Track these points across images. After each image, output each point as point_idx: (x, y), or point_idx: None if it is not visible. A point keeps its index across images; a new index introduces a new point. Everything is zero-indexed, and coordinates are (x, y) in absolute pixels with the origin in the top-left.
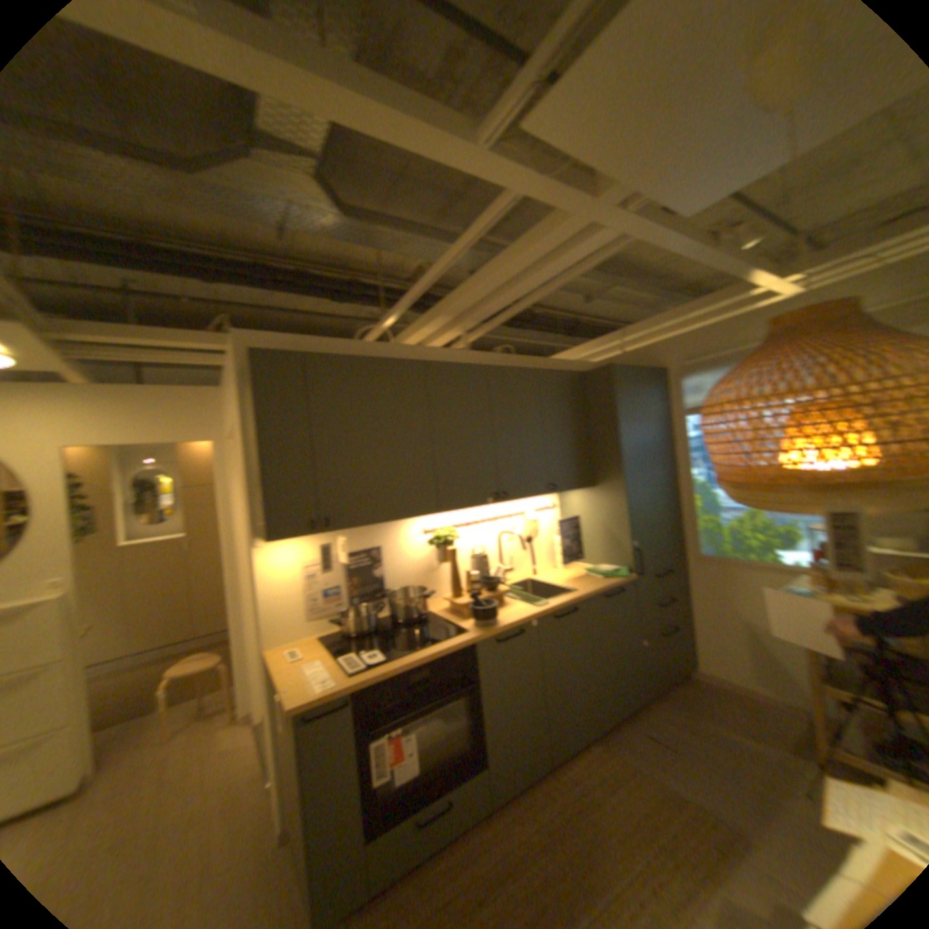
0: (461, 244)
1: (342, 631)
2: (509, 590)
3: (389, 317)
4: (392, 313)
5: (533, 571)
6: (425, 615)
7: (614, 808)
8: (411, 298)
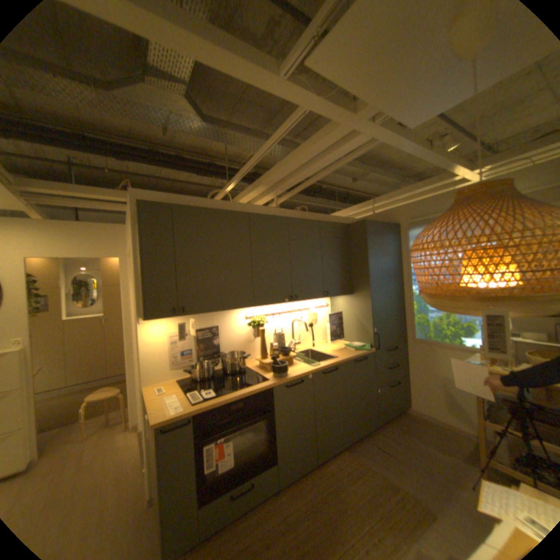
0: (272, 140)
1: (192, 377)
2: (297, 355)
3: (230, 185)
4: (231, 183)
5: (313, 345)
6: (244, 369)
7: (354, 491)
8: (243, 174)
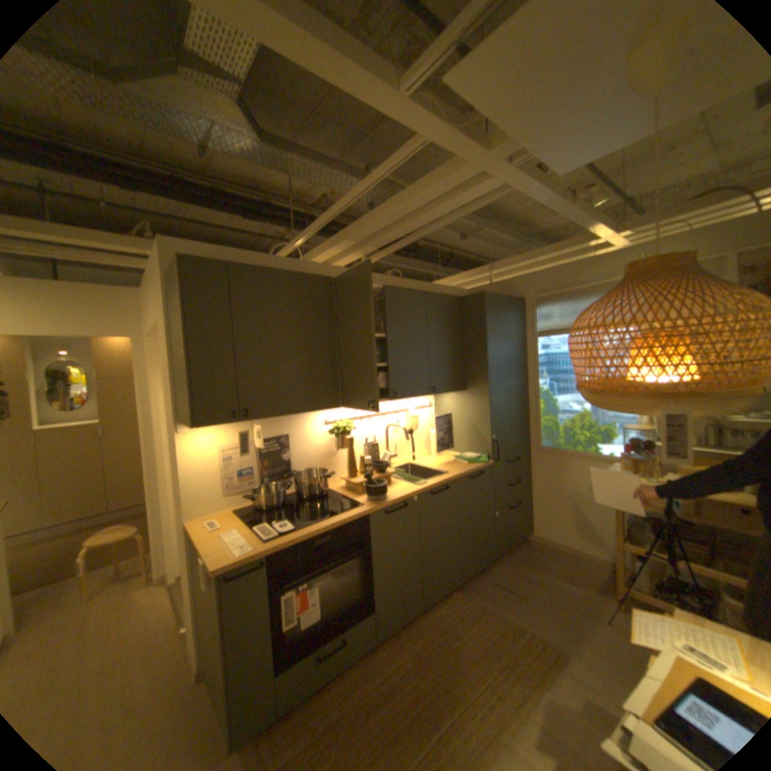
0: (373, 178)
1: (255, 505)
2: (393, 471)
3: (302, 237)
4: (305, 234)
5: (413, 457)
6: (326, 491)
7: (470, 638)
8: (324, 222)
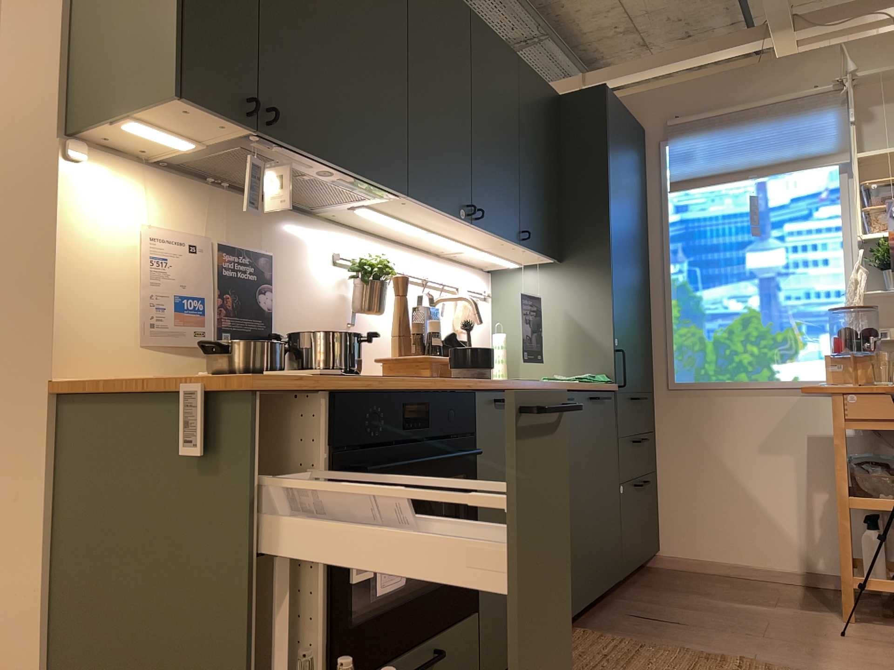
0: None
1: (220, 369)
2: None
3: None
4: None
5: None
6: None
7: None
8: None
